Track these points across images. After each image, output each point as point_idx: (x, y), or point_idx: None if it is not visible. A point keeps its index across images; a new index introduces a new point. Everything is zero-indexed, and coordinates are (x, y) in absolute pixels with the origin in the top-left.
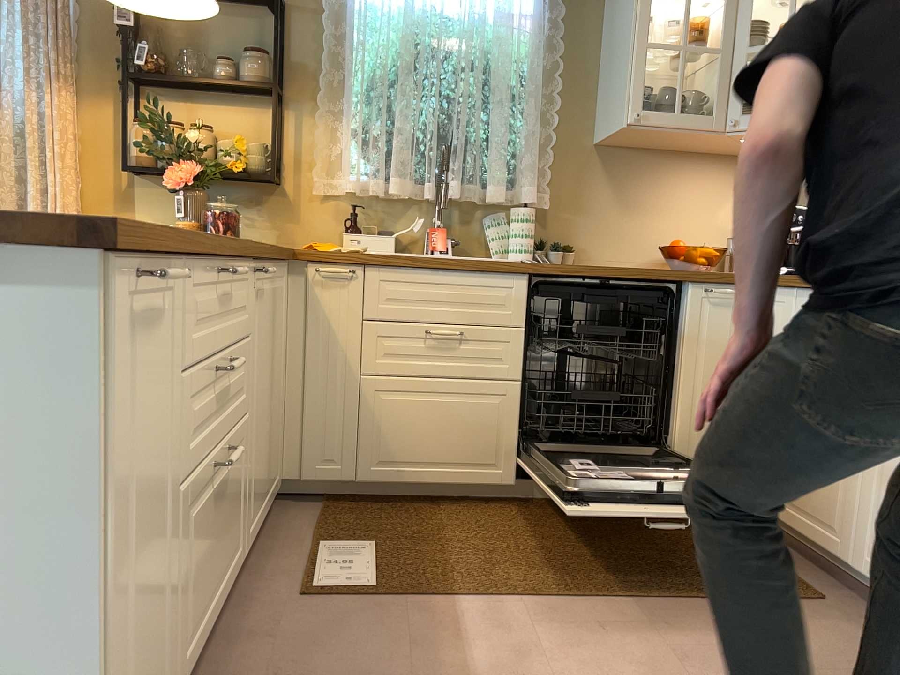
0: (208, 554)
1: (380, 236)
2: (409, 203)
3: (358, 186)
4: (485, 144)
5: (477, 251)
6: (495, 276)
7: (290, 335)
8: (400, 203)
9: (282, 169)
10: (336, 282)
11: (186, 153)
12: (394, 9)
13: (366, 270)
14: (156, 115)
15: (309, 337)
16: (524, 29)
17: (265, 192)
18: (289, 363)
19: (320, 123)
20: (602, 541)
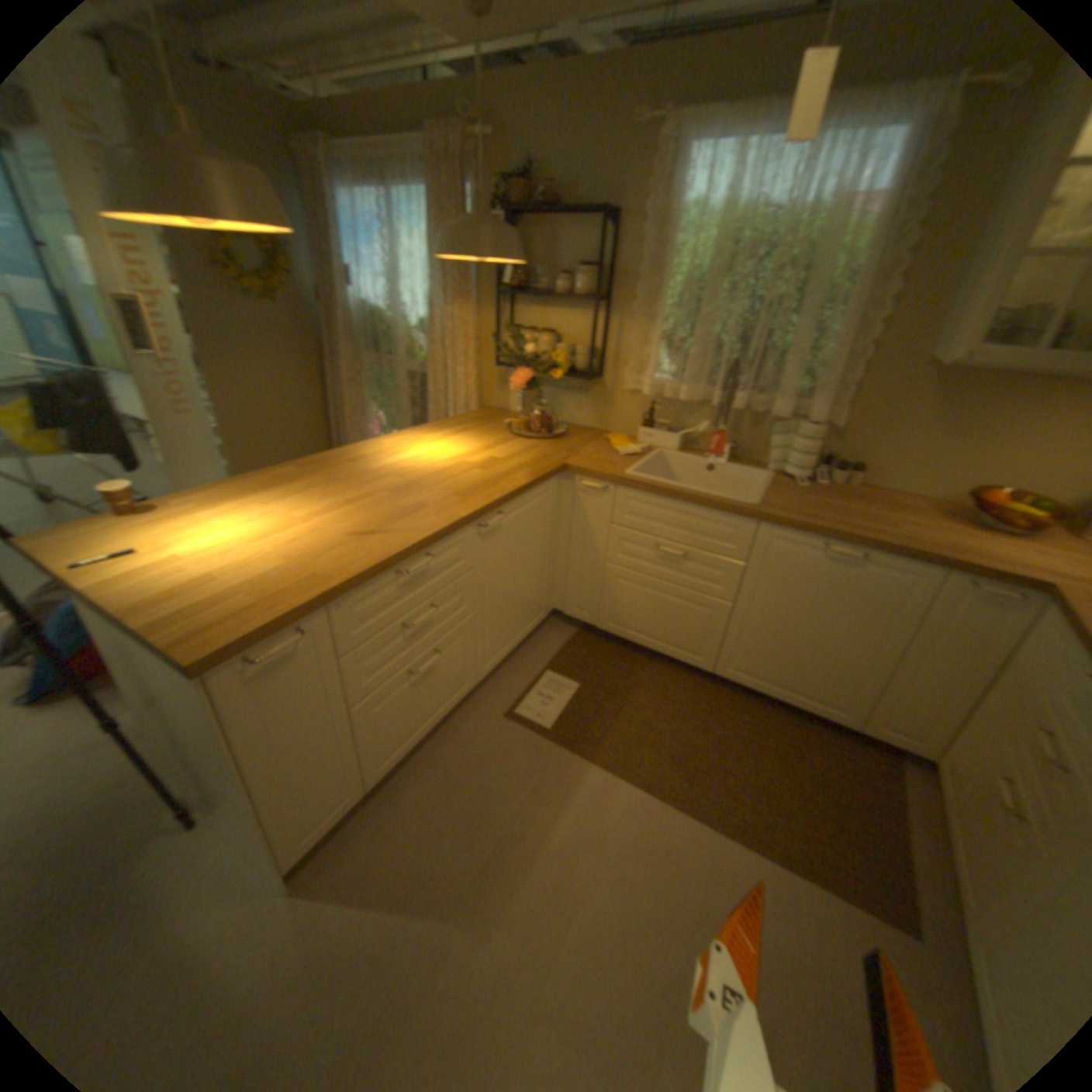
0: (417, 708)
1: (667, 434)
2: (704, 402)
3: (660, 385)
4: (789, 352)
5: (760, 453)
6: (726, 516)
7: (563, 522)
8: (695, 401)
9: (603, 365)
10: (596, 493)
11: (524, 361)
12: (720, 202)
13: (618, 488)
14: (508, 329)
15: (574, 527)
16: (865, 217)
17: (590, 383)
18: (562, 540)
19: (634, 327)
20: (754, 756)
